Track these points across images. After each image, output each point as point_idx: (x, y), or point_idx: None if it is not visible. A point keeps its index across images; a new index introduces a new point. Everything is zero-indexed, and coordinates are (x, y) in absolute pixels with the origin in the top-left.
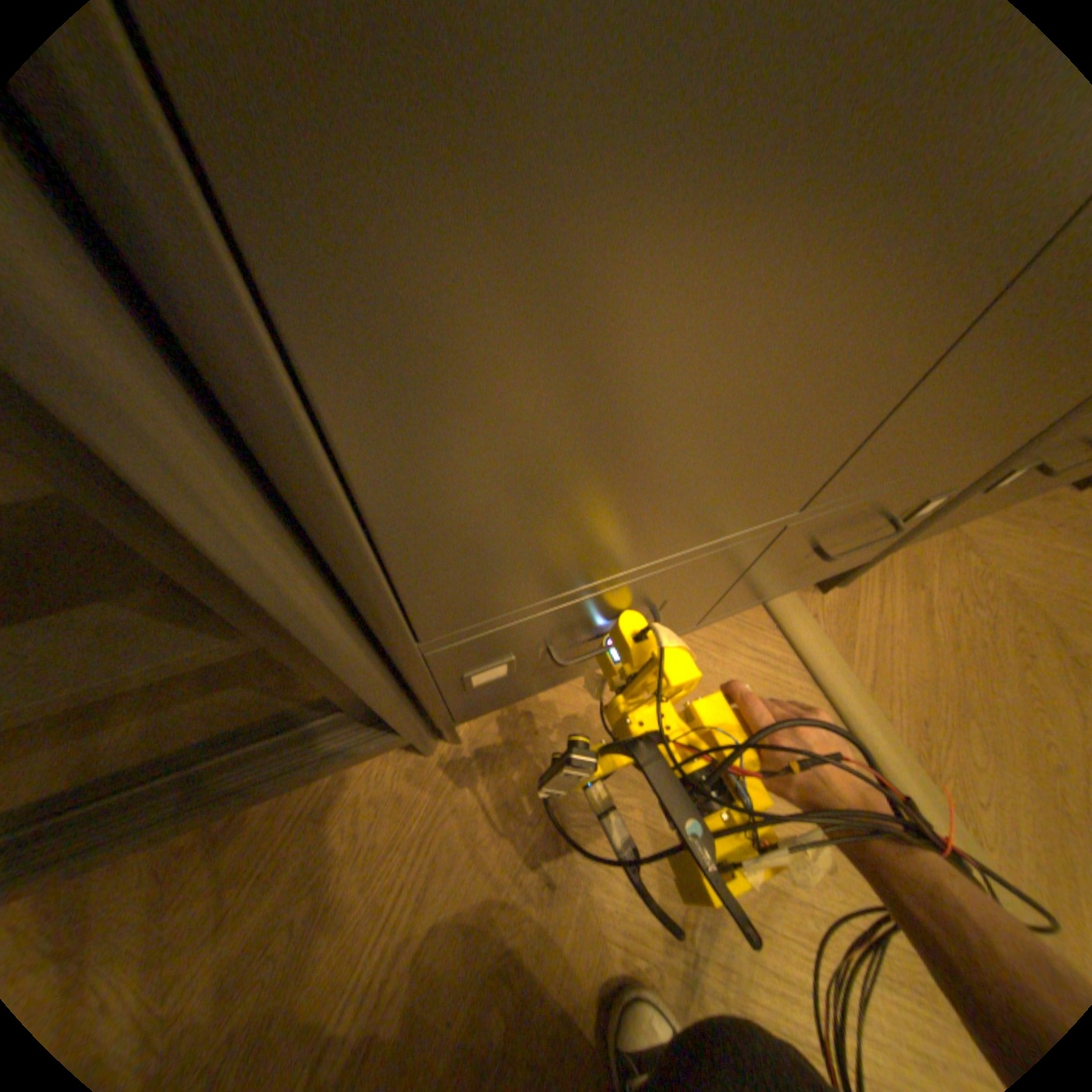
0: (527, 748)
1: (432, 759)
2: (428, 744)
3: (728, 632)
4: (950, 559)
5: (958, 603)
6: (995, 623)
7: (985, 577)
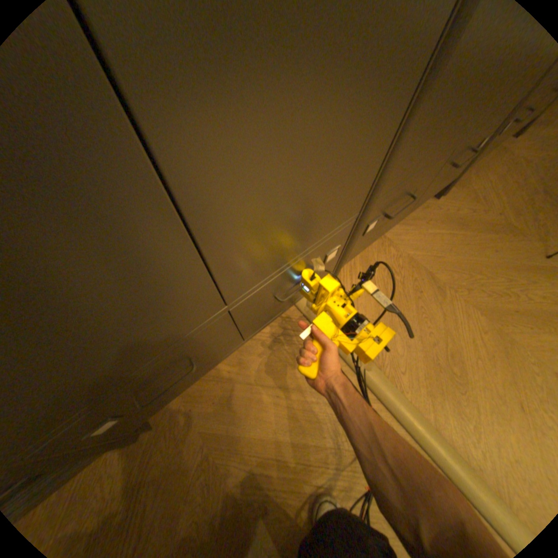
0: (185, 420)
1: (136, 443)
2: (124, 442)
3: (278, 325)
4: (381, 253)
5: (386, 275)
6: (403, 280)
7: (397, 258)
